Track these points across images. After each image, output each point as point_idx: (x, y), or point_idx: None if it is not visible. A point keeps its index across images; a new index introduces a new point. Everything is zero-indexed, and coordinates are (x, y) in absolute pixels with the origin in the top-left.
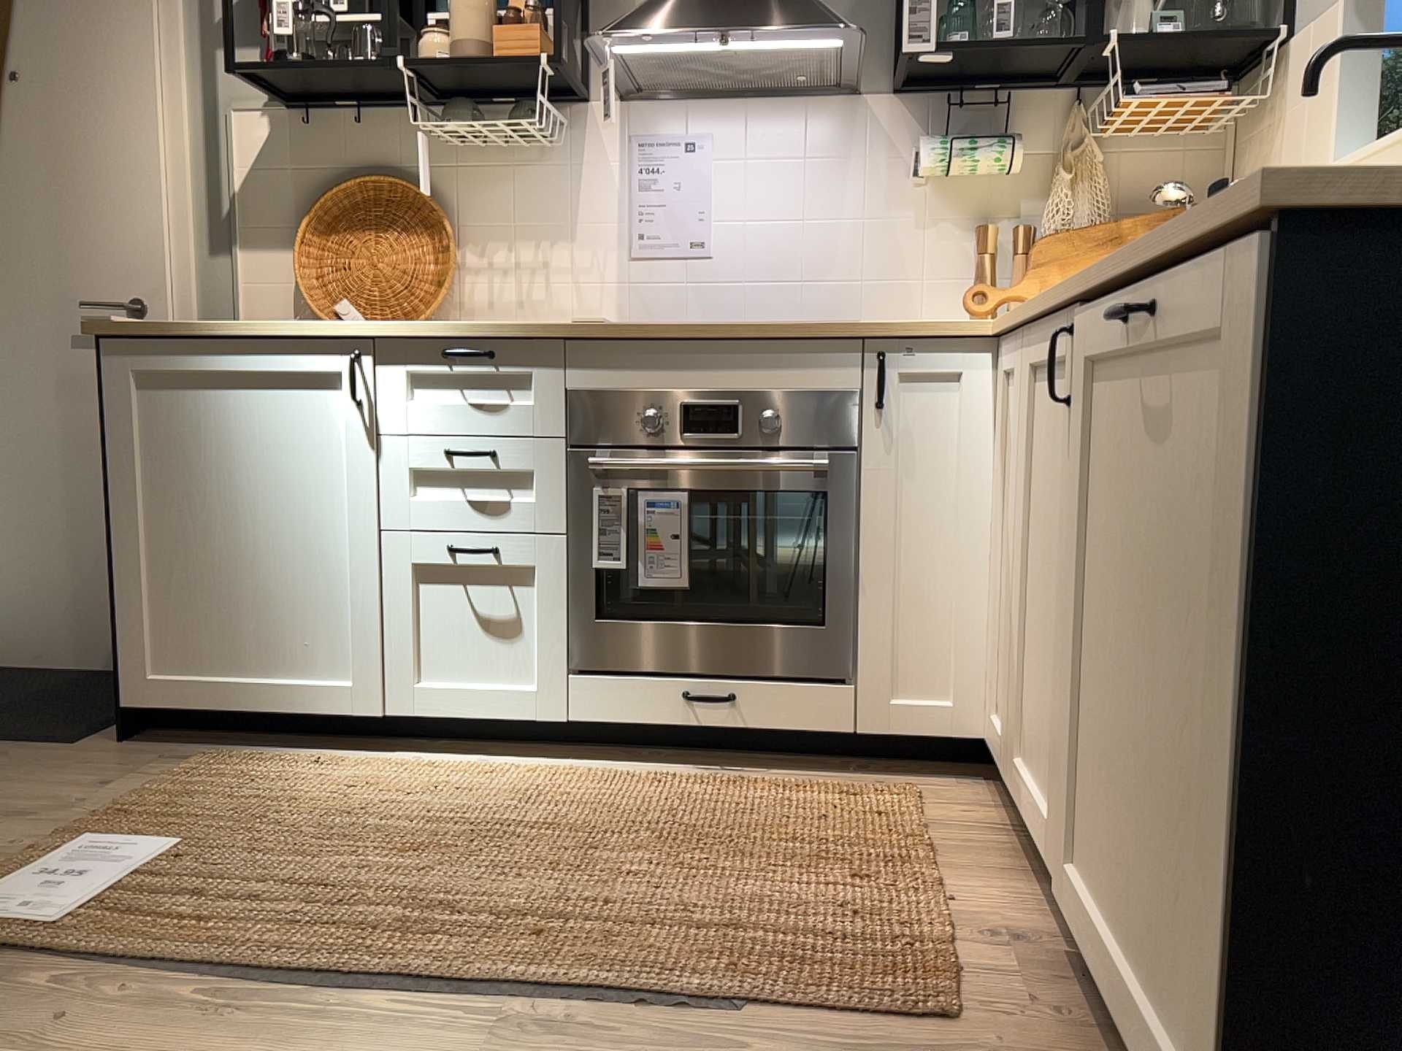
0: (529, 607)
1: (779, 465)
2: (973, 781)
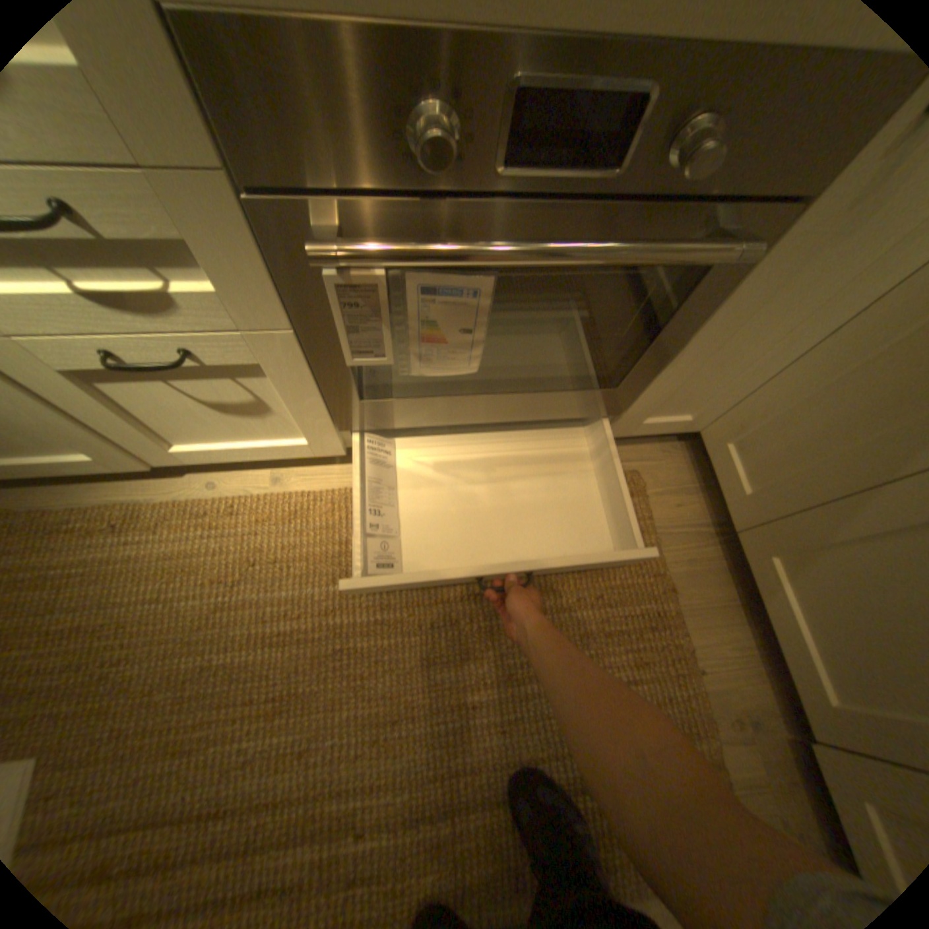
0: (268, 388)
1: (674, 243)
2: (667, 440)
